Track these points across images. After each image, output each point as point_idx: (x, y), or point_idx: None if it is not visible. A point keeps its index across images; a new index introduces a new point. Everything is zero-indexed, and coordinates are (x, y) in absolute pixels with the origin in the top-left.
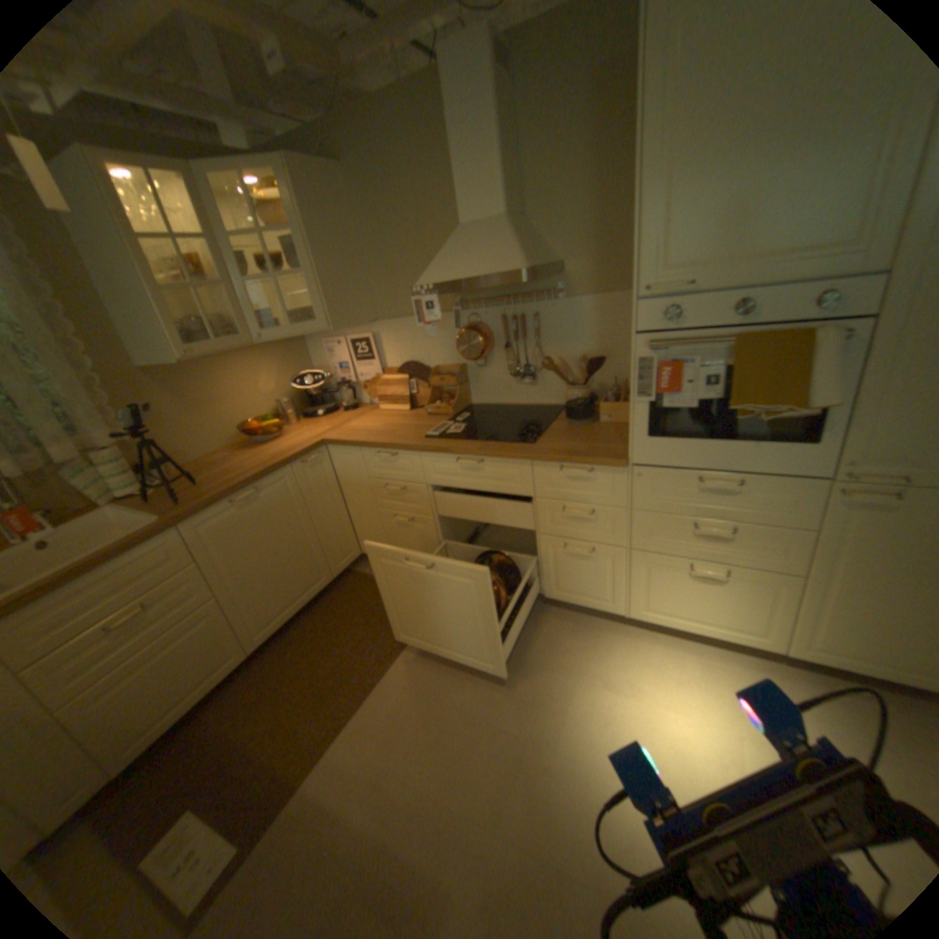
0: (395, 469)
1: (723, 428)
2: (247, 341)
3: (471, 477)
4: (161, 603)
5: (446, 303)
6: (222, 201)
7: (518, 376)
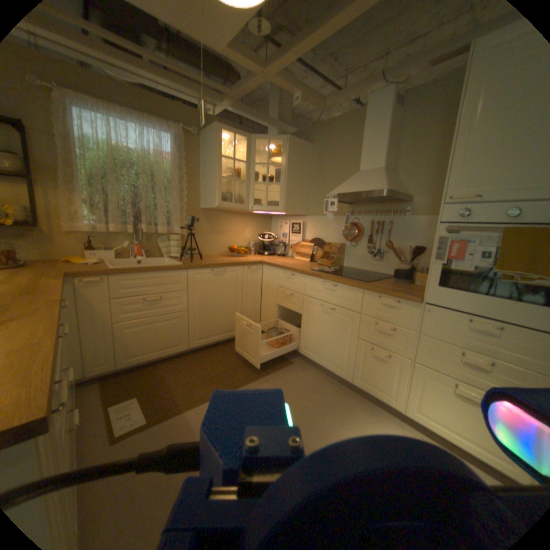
0: (291, 283)
1: (493, 291)
2: (246, 212)
3: (328, 294)
4: (167, 300)
5: (344, 210)
6: (258, 154)
7: (373, 253)
